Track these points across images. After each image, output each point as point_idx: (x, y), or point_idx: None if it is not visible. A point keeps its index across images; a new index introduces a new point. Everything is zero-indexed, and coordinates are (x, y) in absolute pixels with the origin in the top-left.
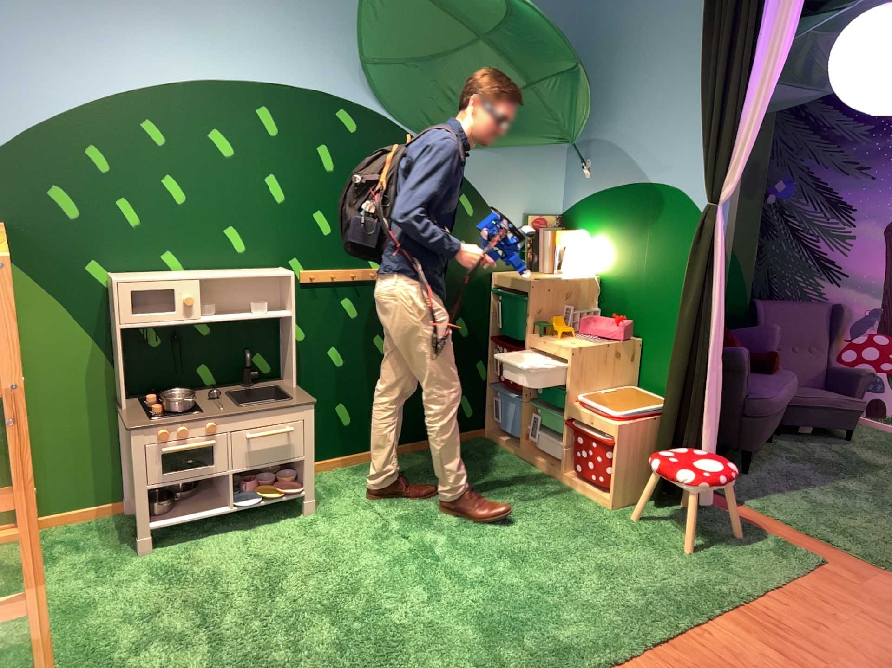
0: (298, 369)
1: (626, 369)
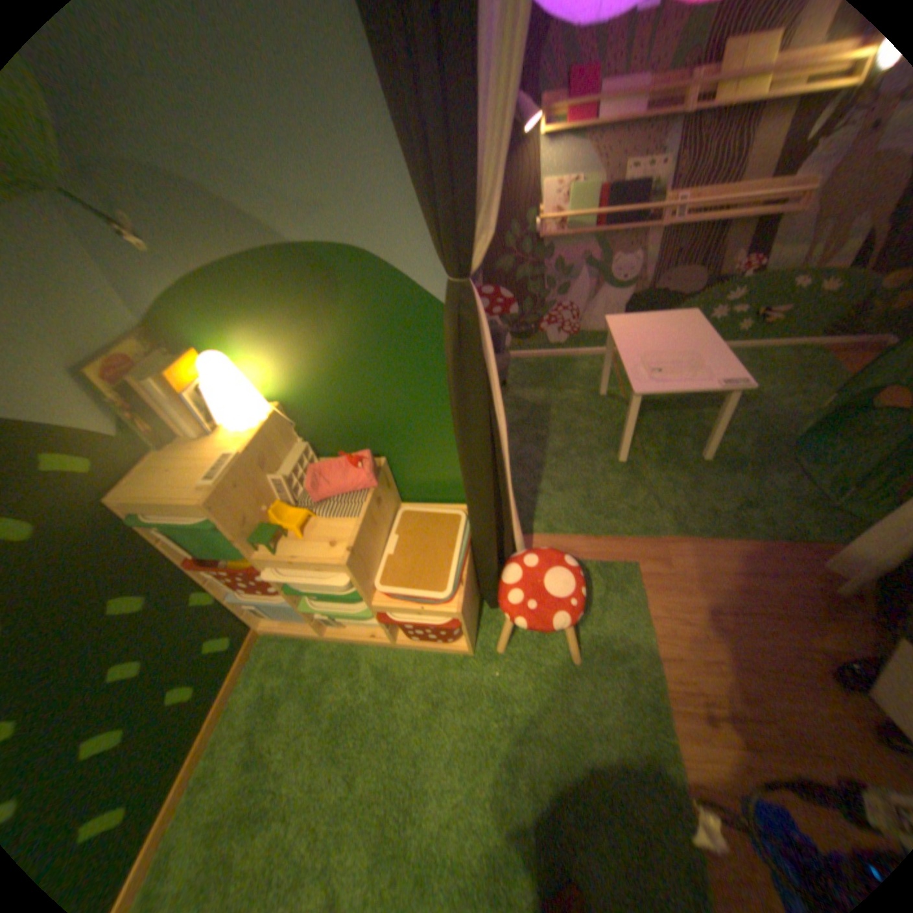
0: None
1: (393, 495)
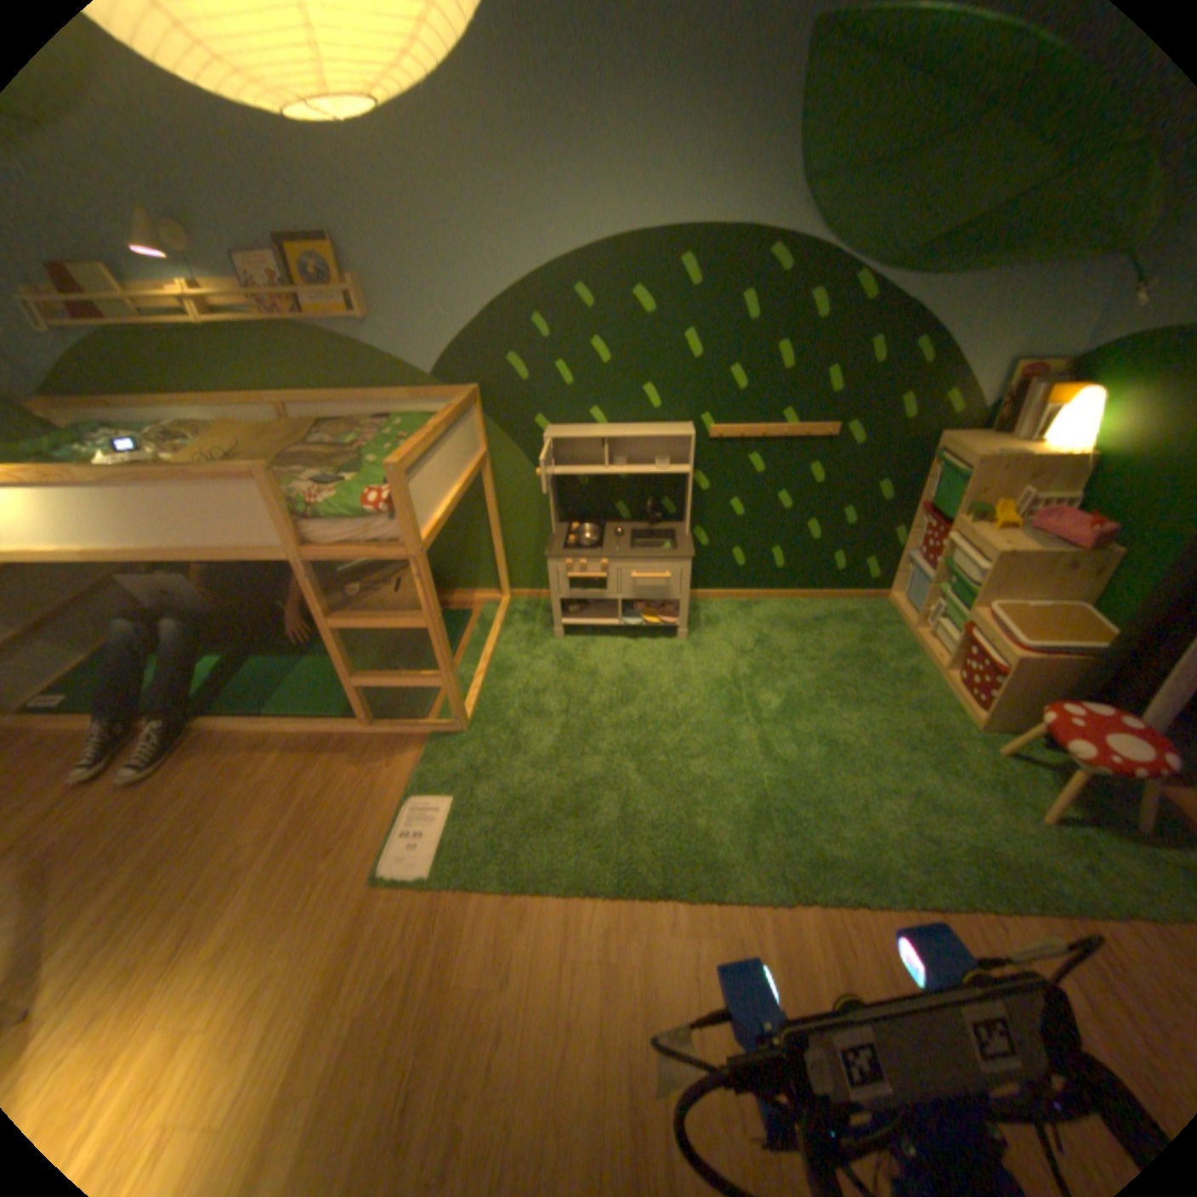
0: (697, 516)
1: (1089, 586)
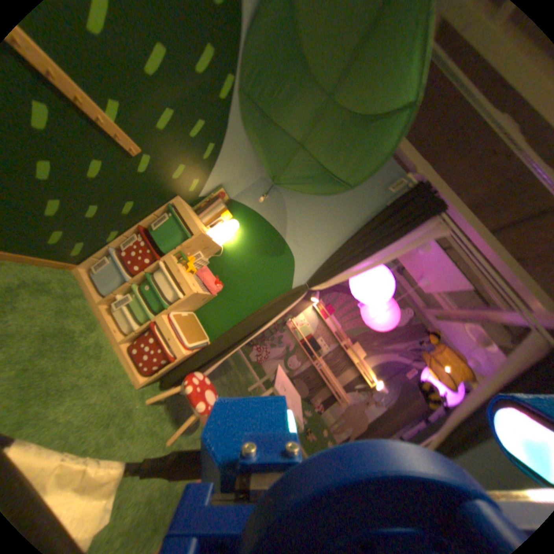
0: None
1: (198, 305)
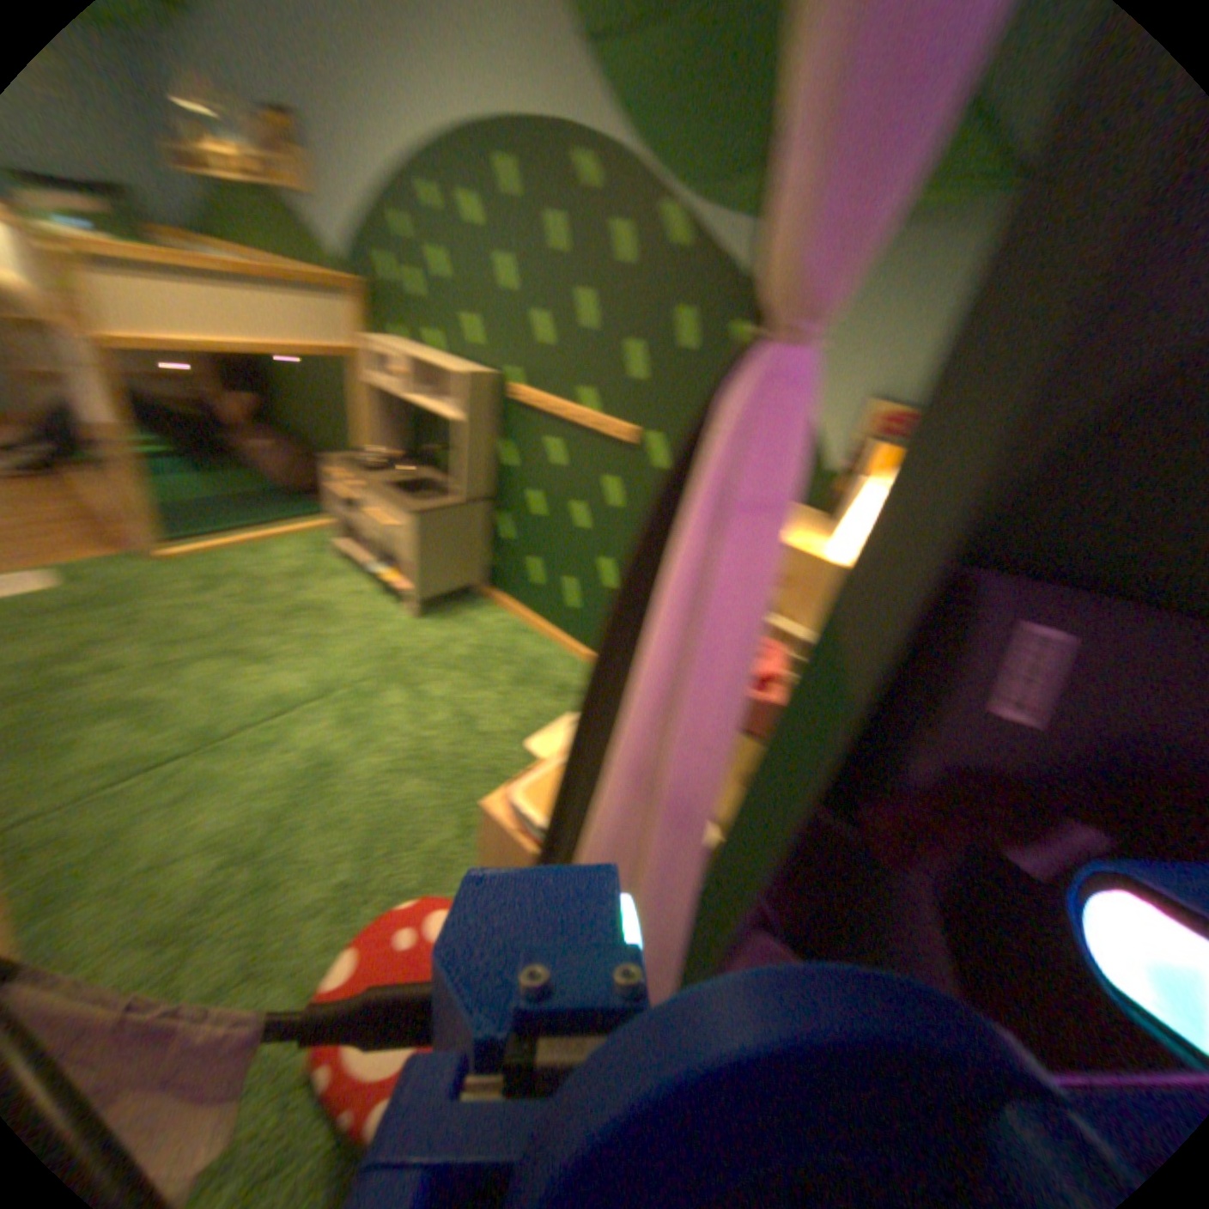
0: (498, 494)
1: (730, 796)
